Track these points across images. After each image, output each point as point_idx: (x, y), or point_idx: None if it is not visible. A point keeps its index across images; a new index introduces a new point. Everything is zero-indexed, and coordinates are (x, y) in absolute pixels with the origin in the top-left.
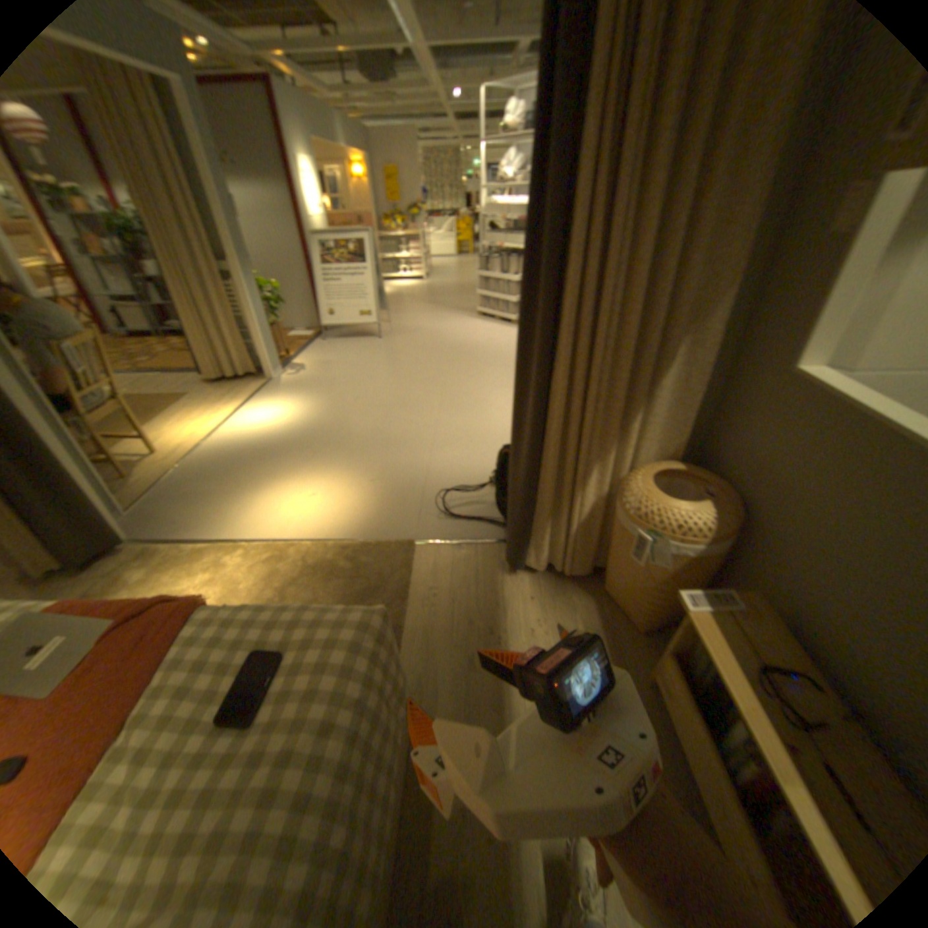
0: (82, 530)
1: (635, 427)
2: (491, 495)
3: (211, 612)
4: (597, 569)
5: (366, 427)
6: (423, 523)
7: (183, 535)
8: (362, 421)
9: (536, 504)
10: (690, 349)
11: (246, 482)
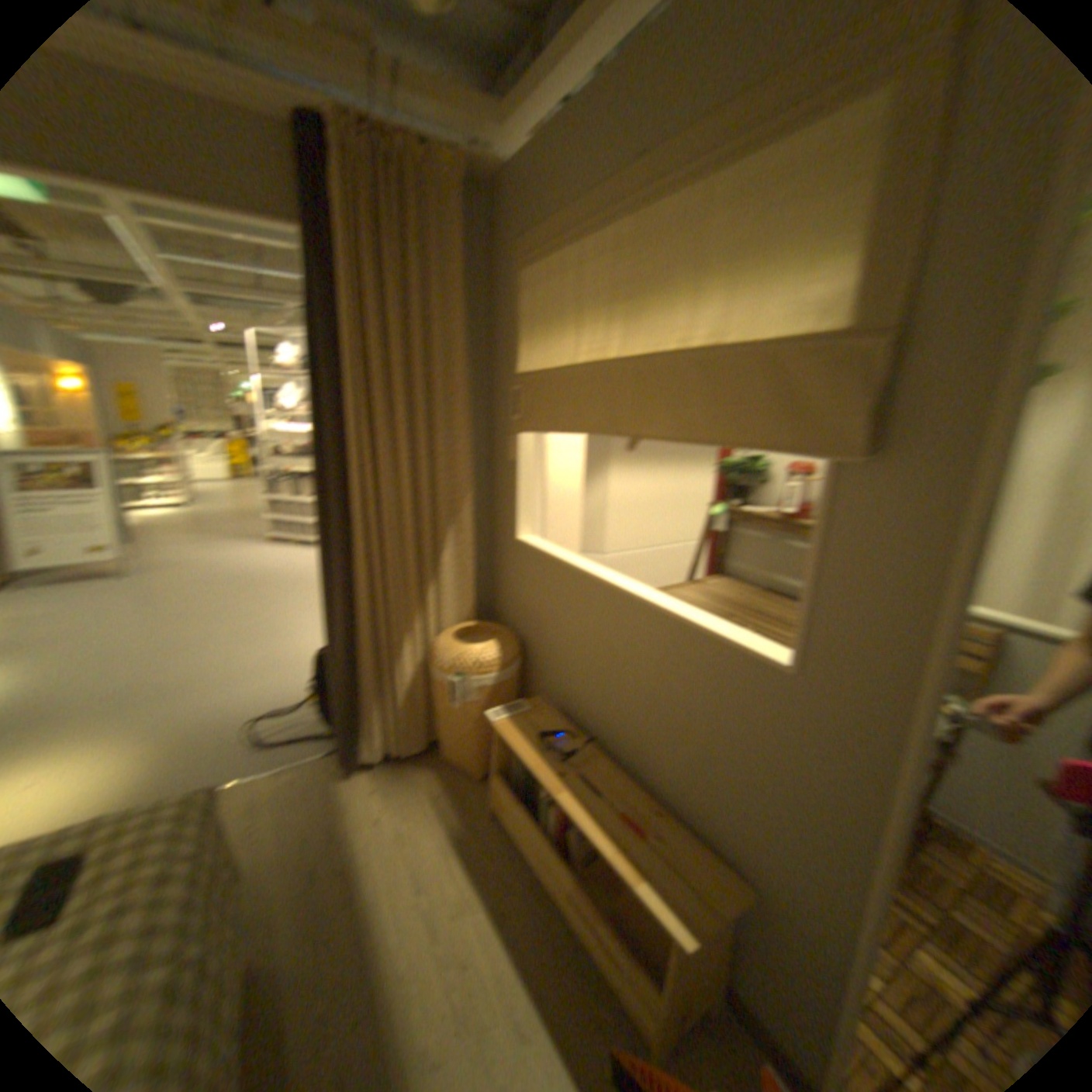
0: None
1: (428, 597)
2: (309, 715)
3: None
4: (430, 743)
5: (111, 685)
6: (222, 767)
7: None
8: (103, 680)
9: (357, 690)
10: (453, 535)
11: None
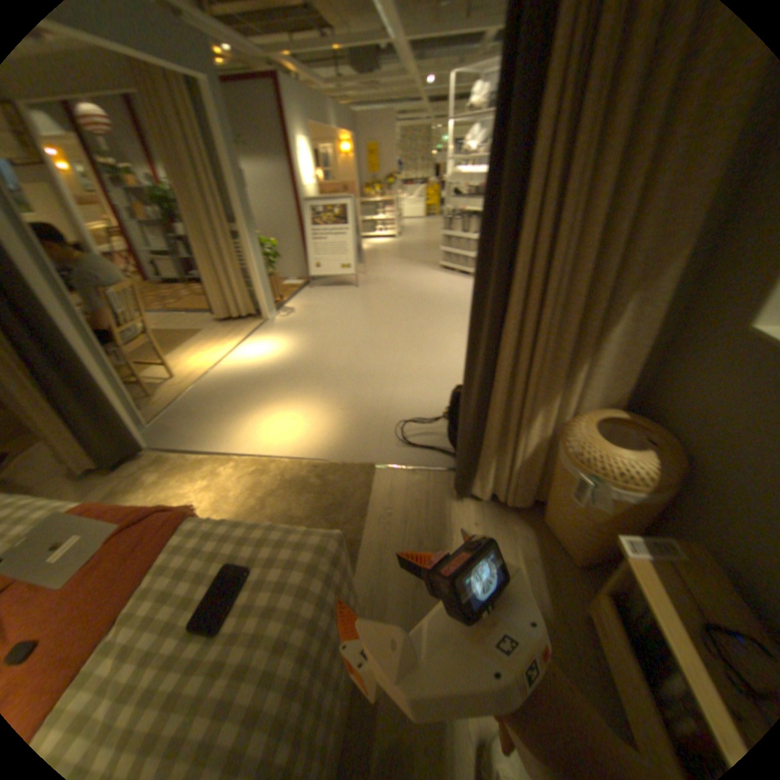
0: (112, 439)
1: (581, 376)
2: (444, 428)
3: (195, 524)
4: (538, 502)
5: (340, 362)
6: (383, 449)
7: (189, 447)
8: (337, 358)
9: (483, 441)
10: (639, 306)
11: (241, 405)
